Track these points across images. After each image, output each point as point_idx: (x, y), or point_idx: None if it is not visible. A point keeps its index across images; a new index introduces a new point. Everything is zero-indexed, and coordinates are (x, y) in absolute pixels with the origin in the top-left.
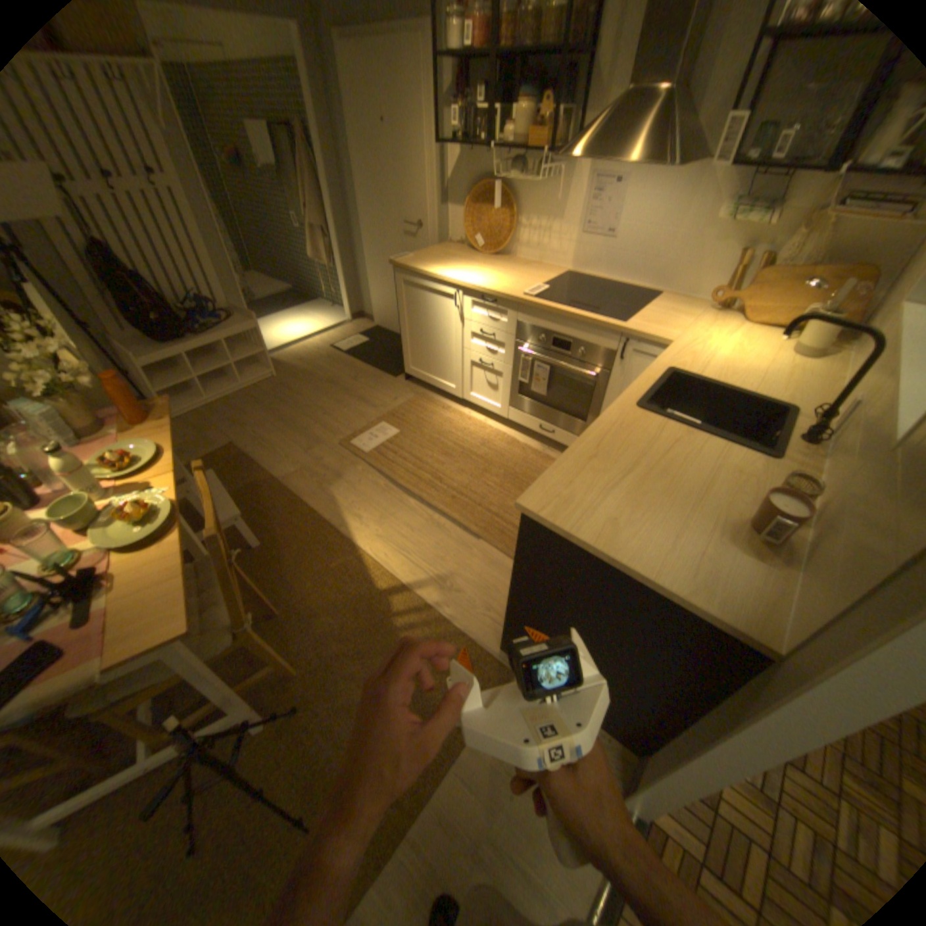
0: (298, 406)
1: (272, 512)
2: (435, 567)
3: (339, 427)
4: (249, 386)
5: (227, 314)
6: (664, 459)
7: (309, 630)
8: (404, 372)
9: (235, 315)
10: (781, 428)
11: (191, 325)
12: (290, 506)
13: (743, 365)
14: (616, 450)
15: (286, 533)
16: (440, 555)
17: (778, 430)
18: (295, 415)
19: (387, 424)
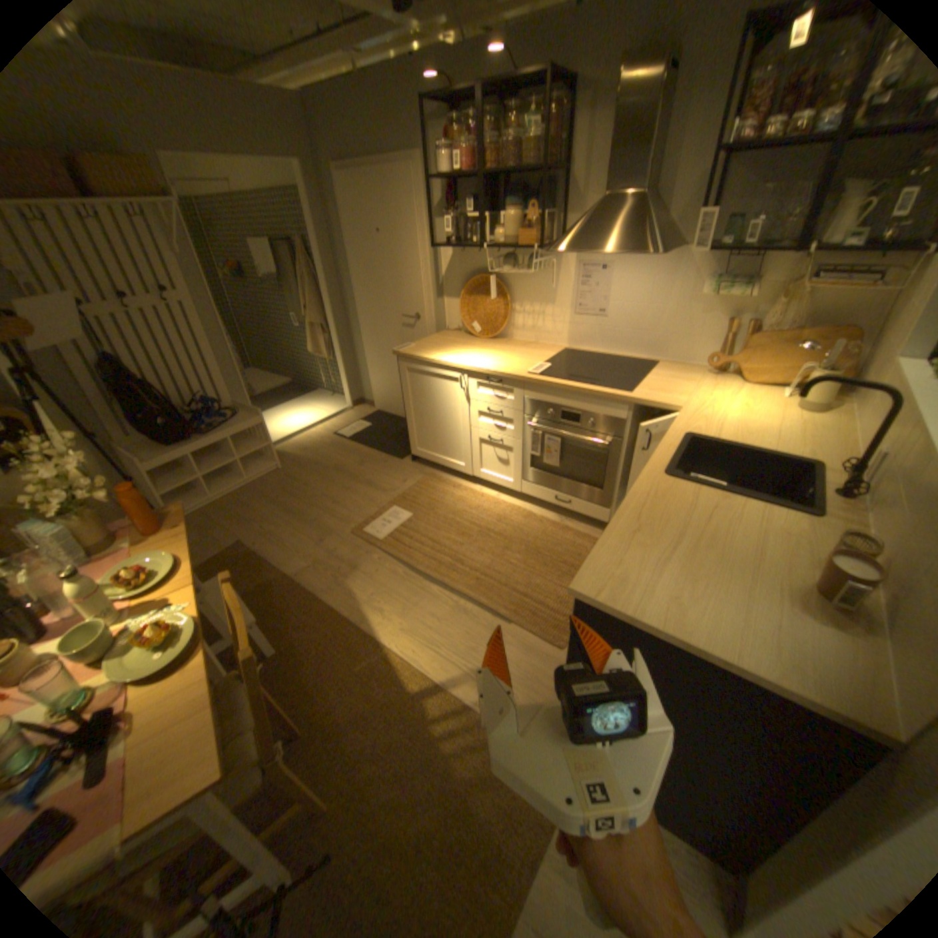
0: (306, 497)
1: (286, 614)
2: (468, 660)
3: (350, 515)
4: (254, 481)
5: (232, 412)
6: (708, 527)
7: (337, 750)
8: (411, 453)
9: (240, 412)
10: (812, 485)
11: (197, 425)
12: (305, 605)
13: (755, 425)
14: (658, 522)
15: (303, 637)
16: (471, 646)
17: (809, 486)
18: (303, 506)
19: (398, 508)
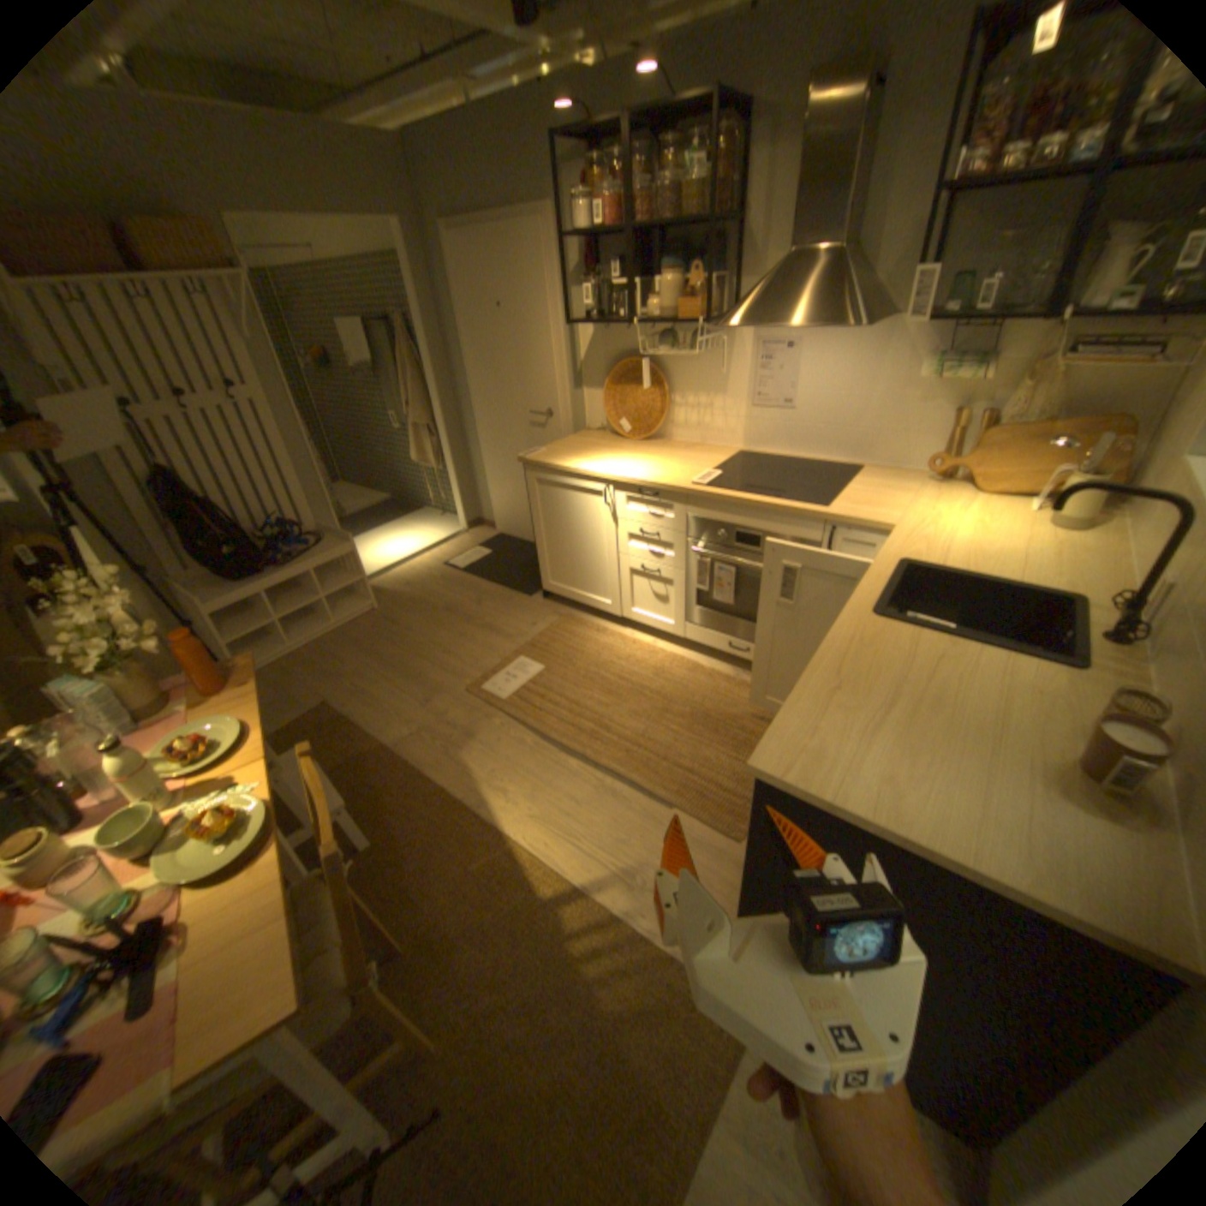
0: (409, 644)
1: (384, 794)
2: (617, 855)
3: (465, 667)
4: (344, 624)
5: (316, 537)
6: (933, 682)
7: (448, 971)
8: (542, 587)
9: (326, 537)
10: (1072, 625)
11: (272, 554)
12: (408, 783)
13: (993, 547)
14: (865, 675)
15: (405, 824)
16: (621, 837)
17: (1067, 627)
18: (405, 656)
19: (527, 658)
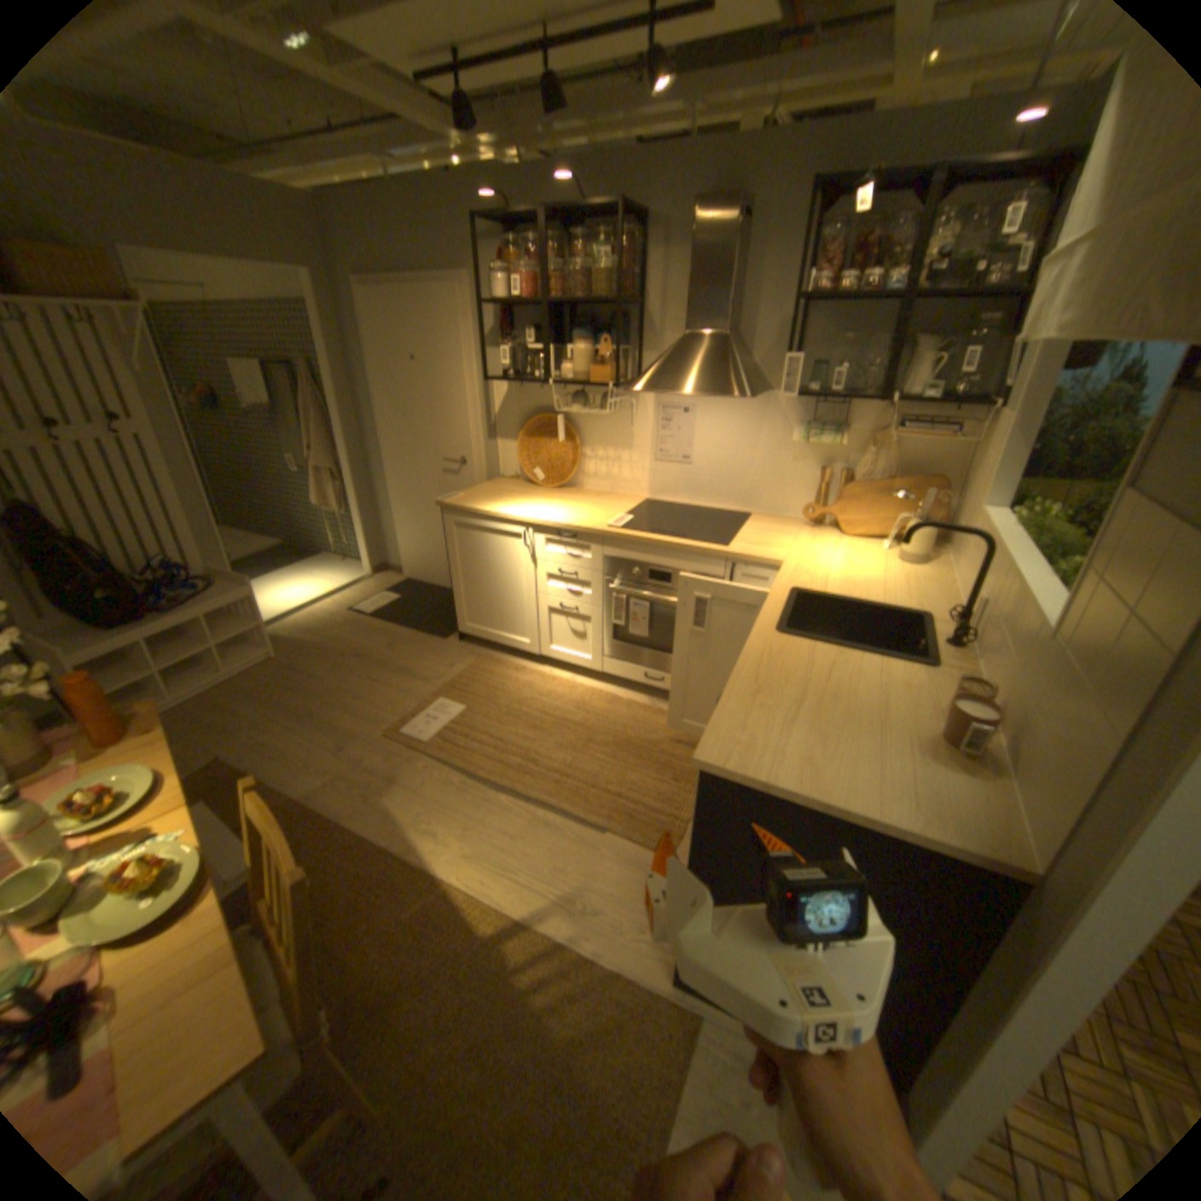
0: (315, 692)
1: (297, 851)
2: (556, 884)
3: (380, 712)
4: (236, 675)
5: (206, 581)
6: (830, 683)
7: (386, 1028)
8: (458, 629)
9: (218, 581)
10: (924, 635)
11: (153, 600)
12: (325, 836)
13: (860, 578)
14: (777, 680)
15: (325, 879)
16: (558, 866)
17: (920, 637)
18: (311, 704)
19: (447, 699)
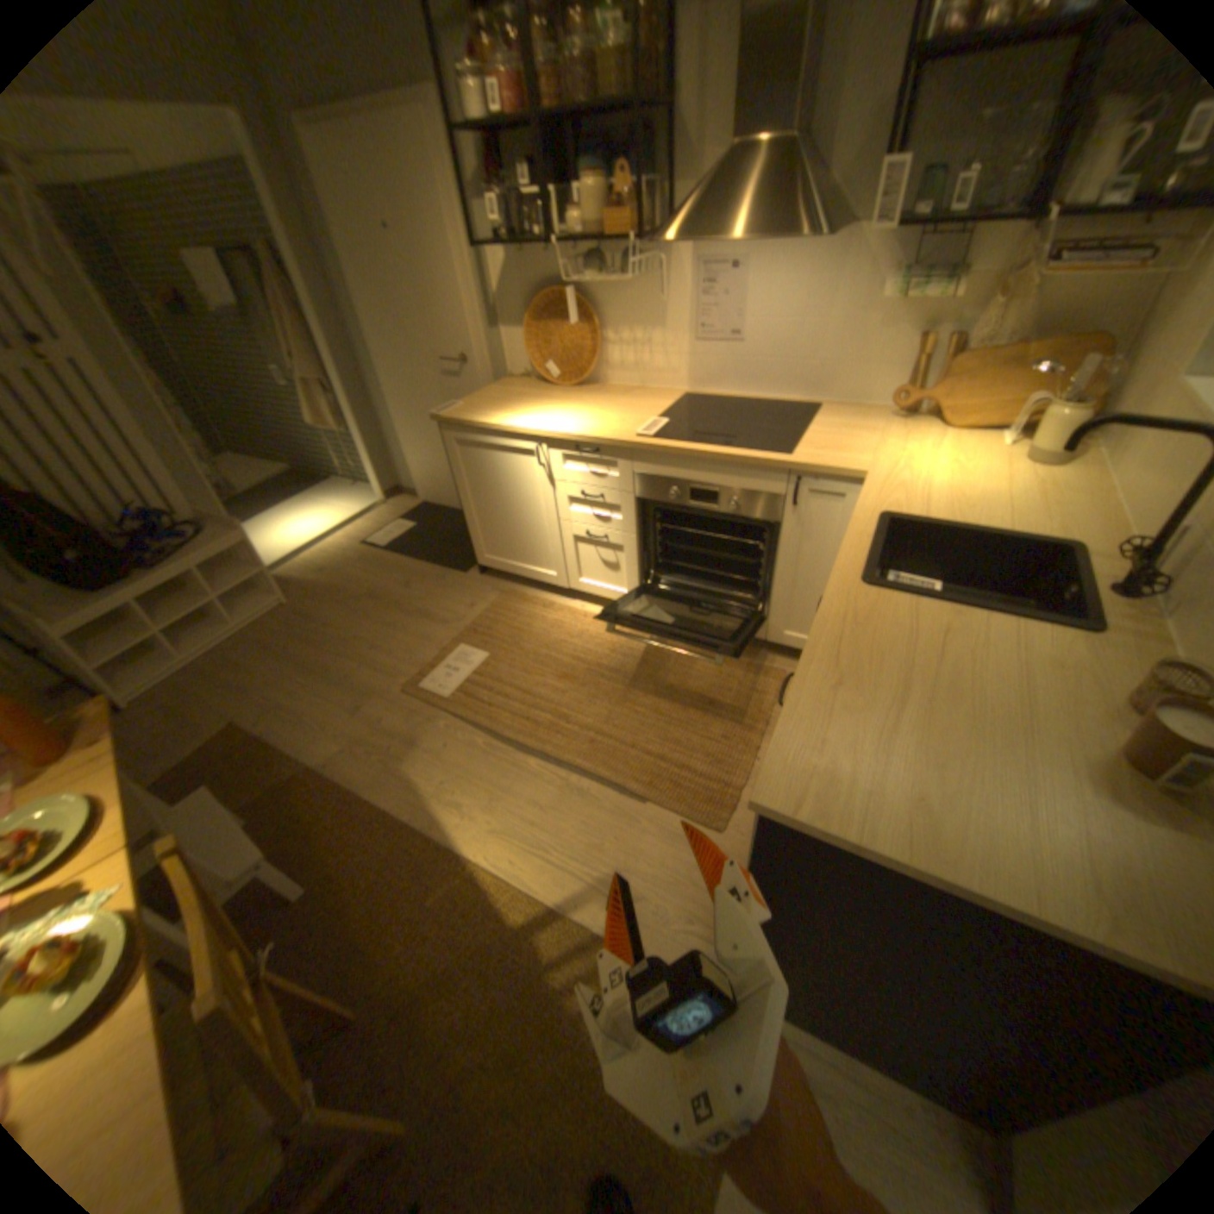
0: (330, 643)
1: (317, 828)
2: (592, 865)
3: (398, 664)
4: (249, 626)
5: (197, 526)
6: (944, 666)
7: (413, 1032)
8: (479, 563)
9: (210, 526)
10: (1076, 579)
11: (142, 553)
12: (344, 811)
13: (975, 491)
14: (867, 664)
15: (345, 861)
16: (594, 843)
17: (1068, 581)
18: (327, 658)
19: (469, 647)
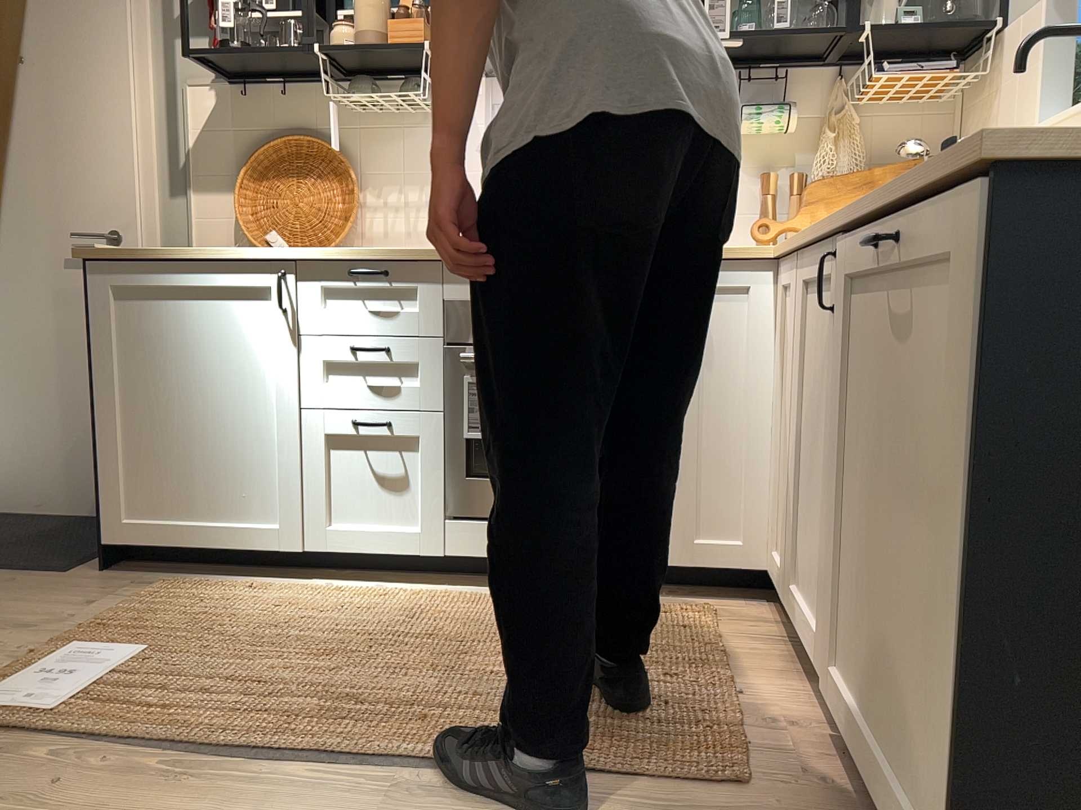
0: None
1: None
2: None
3: None
4: None
5: None
6: None
7: None
8: (101, 542)
9: None
10: None
11: None
12: None
13: None
14: None
15: None
16: None
17: None
18: None
19: (93, 646)
